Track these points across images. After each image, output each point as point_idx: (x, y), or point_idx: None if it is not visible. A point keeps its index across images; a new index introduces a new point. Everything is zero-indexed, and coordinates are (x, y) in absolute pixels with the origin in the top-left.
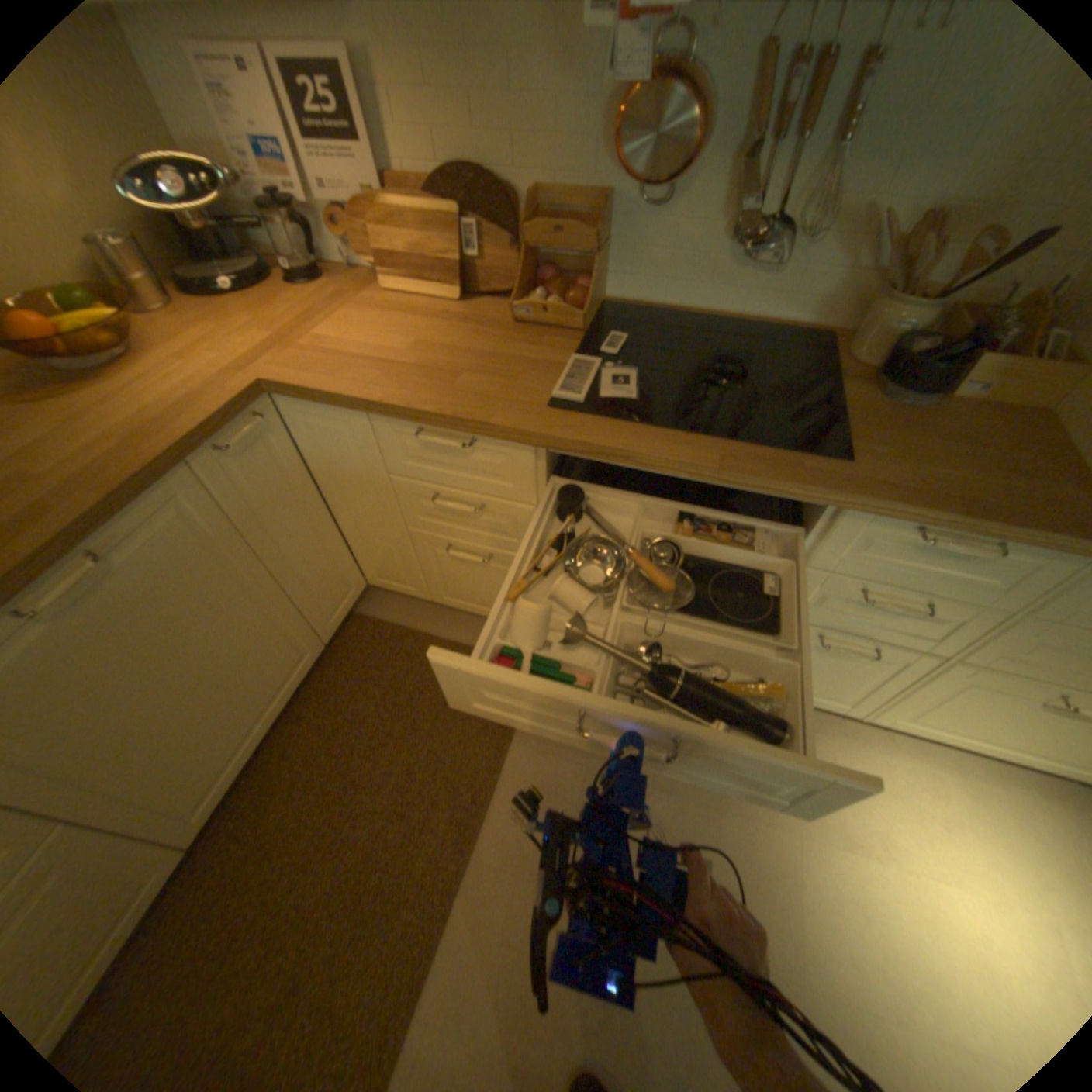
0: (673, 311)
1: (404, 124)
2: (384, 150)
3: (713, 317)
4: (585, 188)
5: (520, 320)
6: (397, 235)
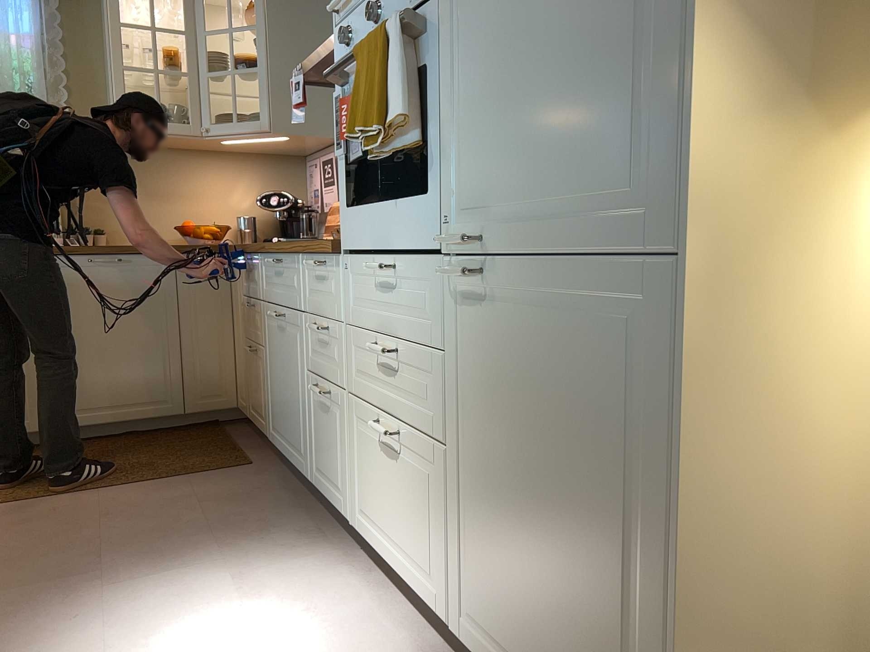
0: None
1: None
2: None
3: None
4: None
5: None
6: None
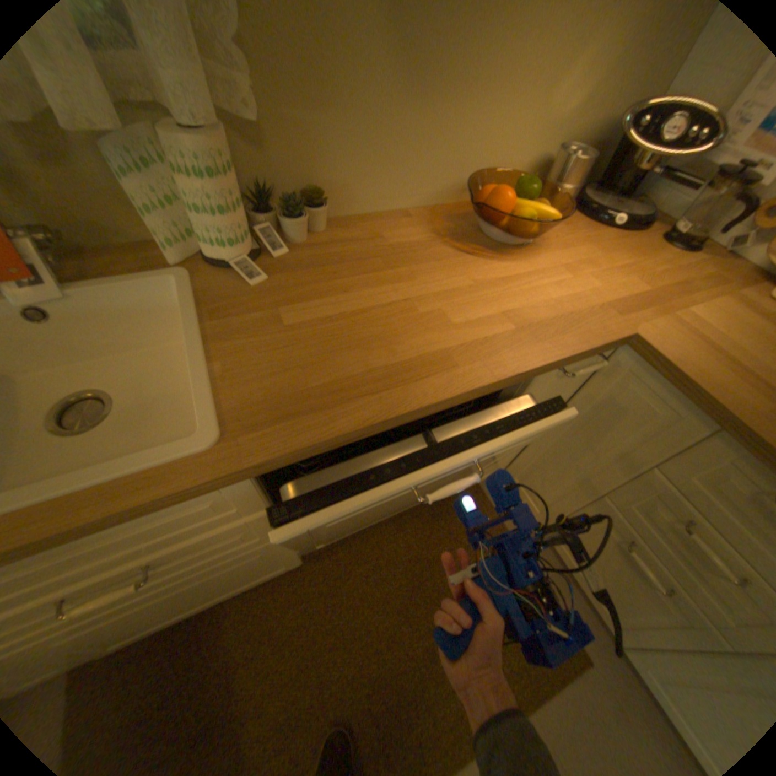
0: None
1: None
2: None
3: None
4: None
5: None
6: None
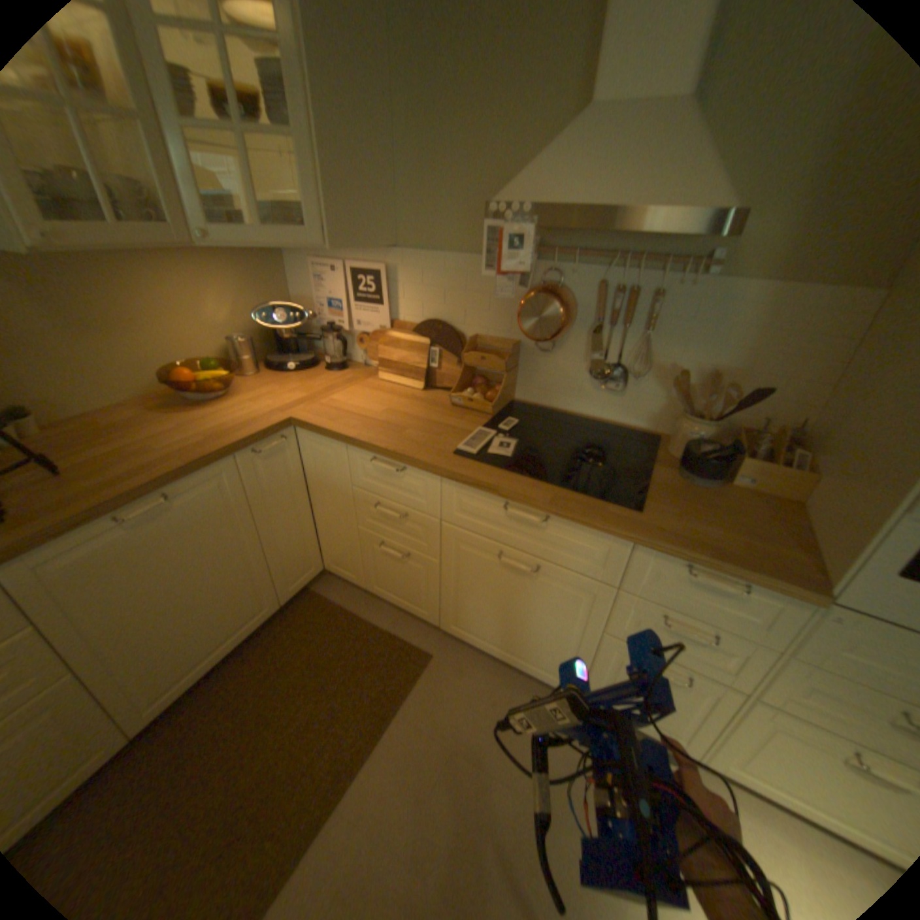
0: (557, 412)
1: (410, 301)
2: (397, 311)
3: (582, 418)
4: (504, 340)
5: (456, 405)
6: (394, 352)
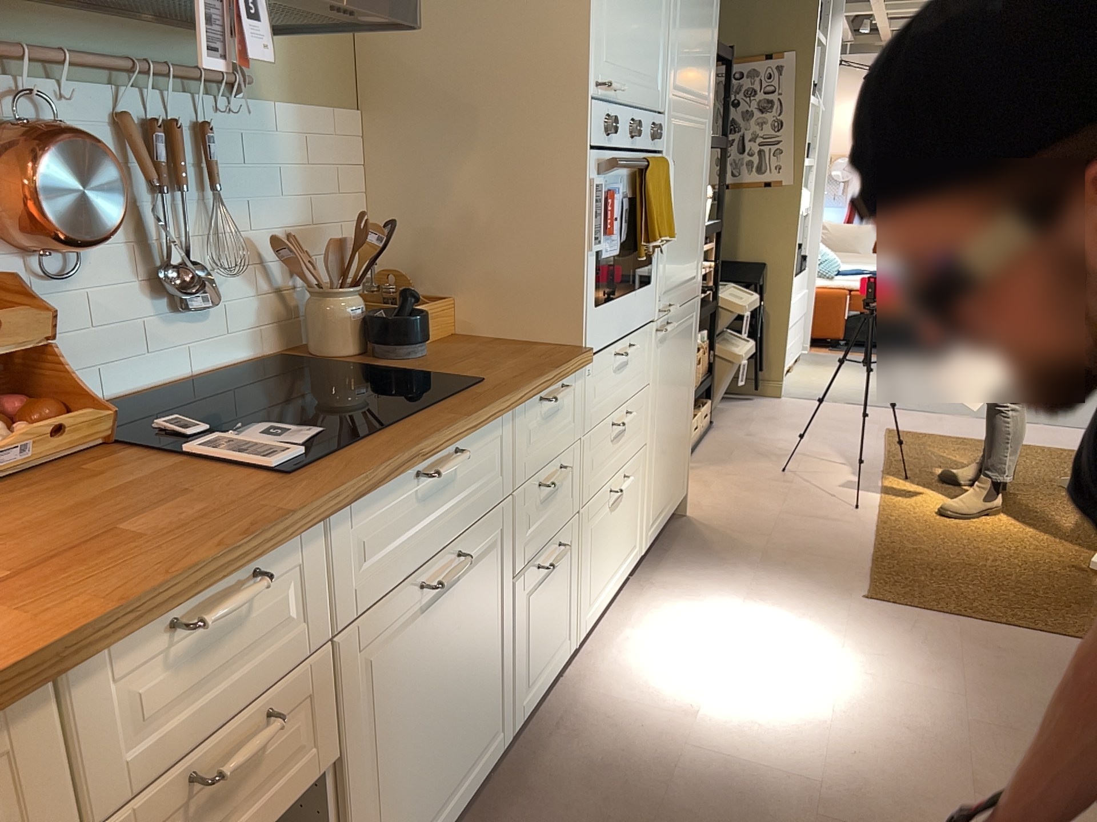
0: (128, 402)
1: None
2: None
3: (175, 389)
4: None
5: (5, 475)
6: None
